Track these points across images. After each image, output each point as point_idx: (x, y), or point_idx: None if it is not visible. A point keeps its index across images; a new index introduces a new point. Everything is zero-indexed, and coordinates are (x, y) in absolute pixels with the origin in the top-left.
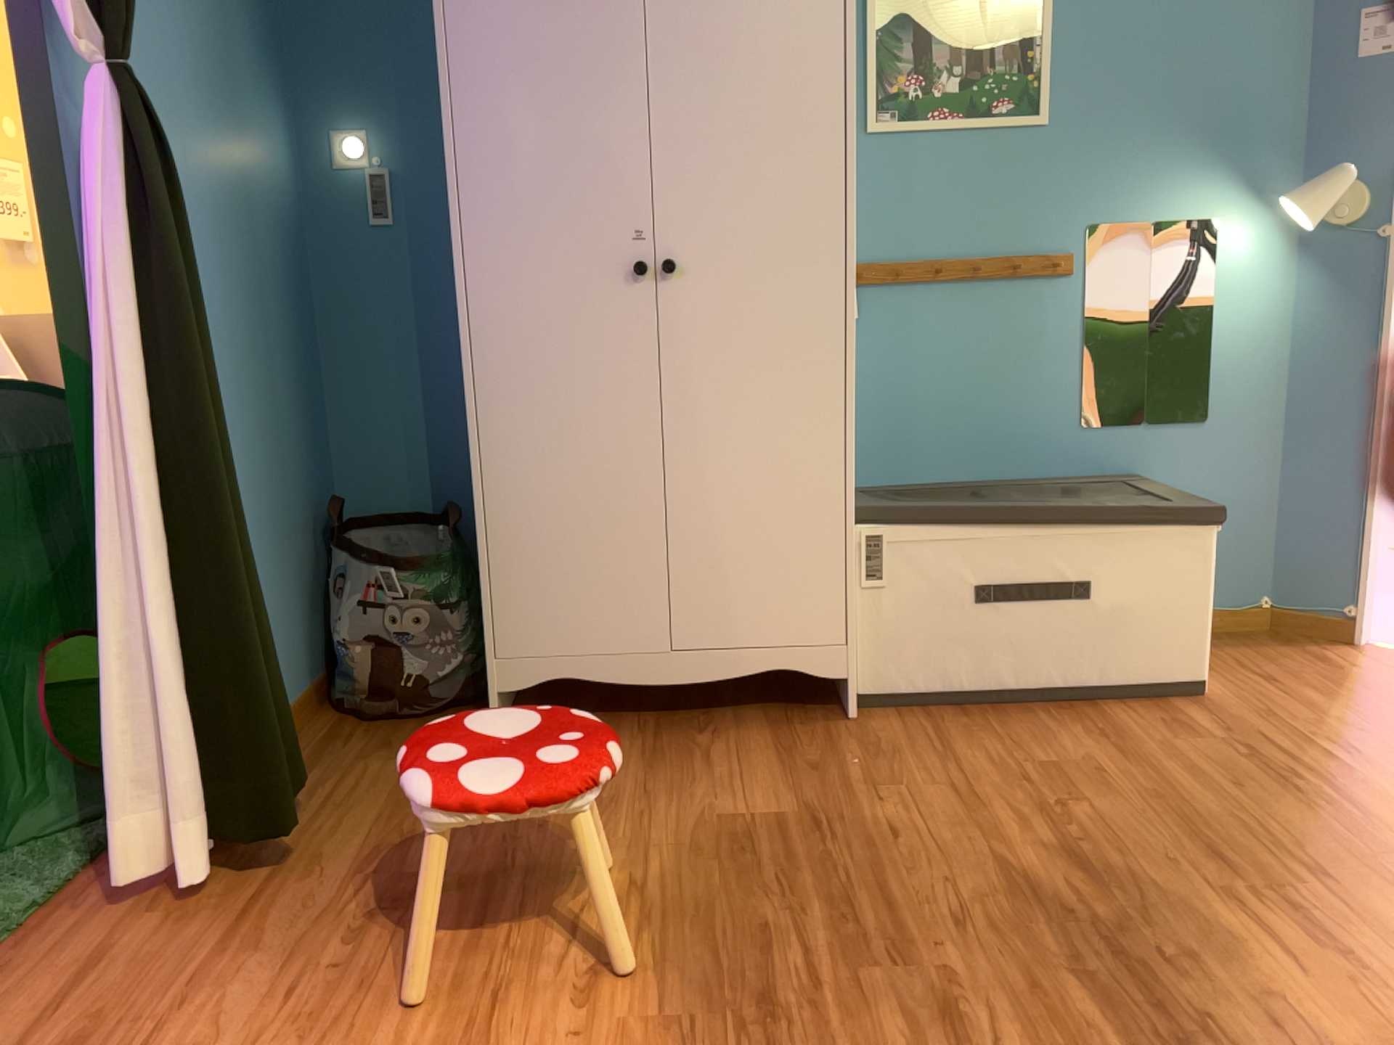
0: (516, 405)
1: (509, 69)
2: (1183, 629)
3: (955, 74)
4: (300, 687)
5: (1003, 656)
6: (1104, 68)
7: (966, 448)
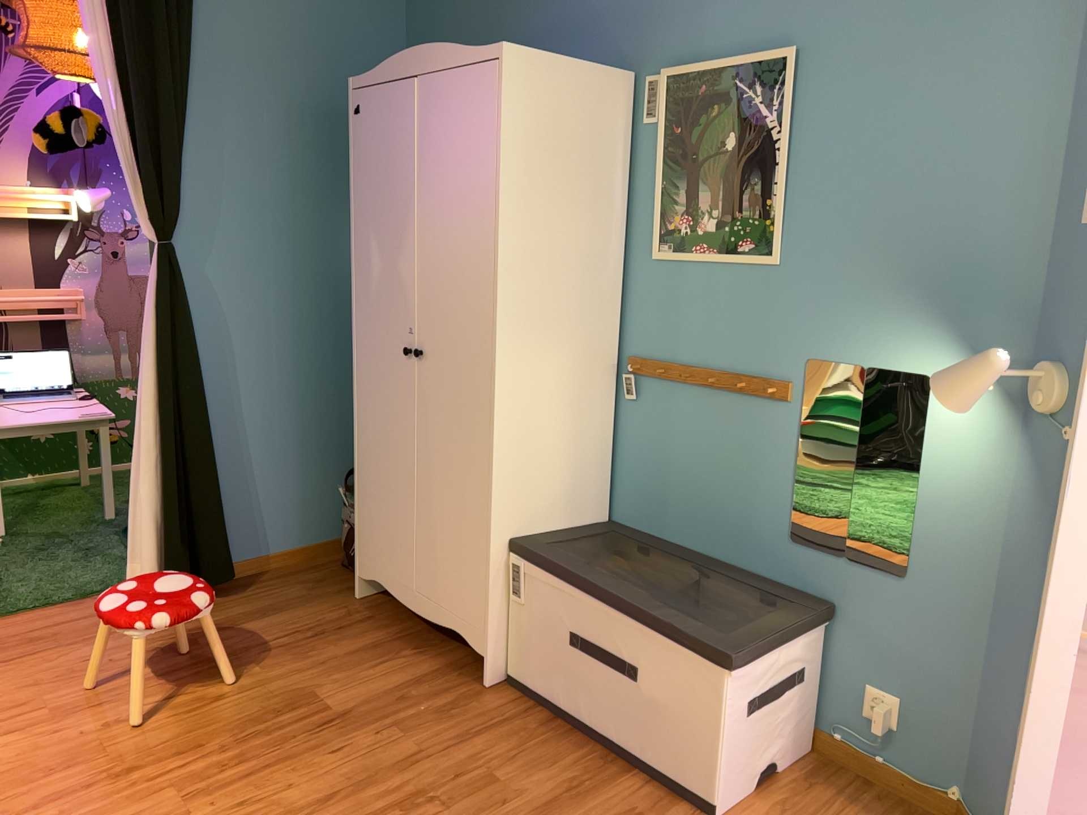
0: (368, 417)
1: (372, 224)
2: (700, 749)
3: (713, 216)
4: (321, 538)
5: (583, 697)
6: (832, 216)
7: (701, 525)
